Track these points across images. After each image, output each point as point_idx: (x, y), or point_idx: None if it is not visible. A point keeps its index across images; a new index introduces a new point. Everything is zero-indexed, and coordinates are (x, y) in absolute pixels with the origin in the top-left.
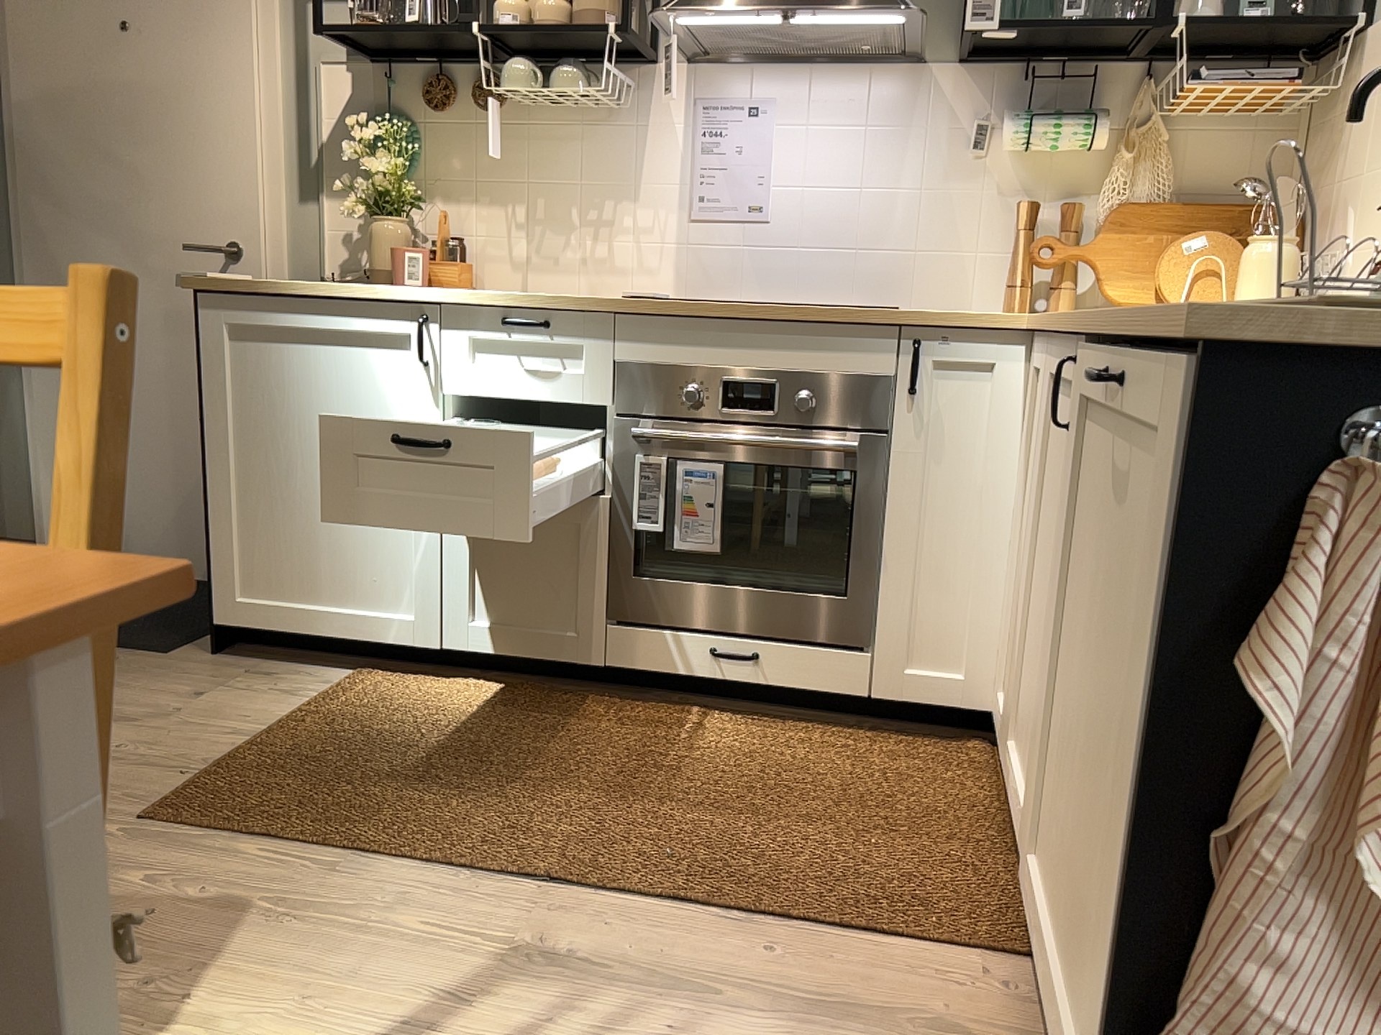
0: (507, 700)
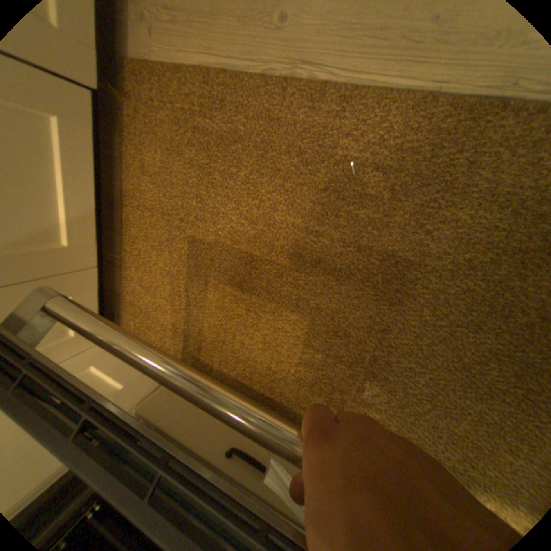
0: None
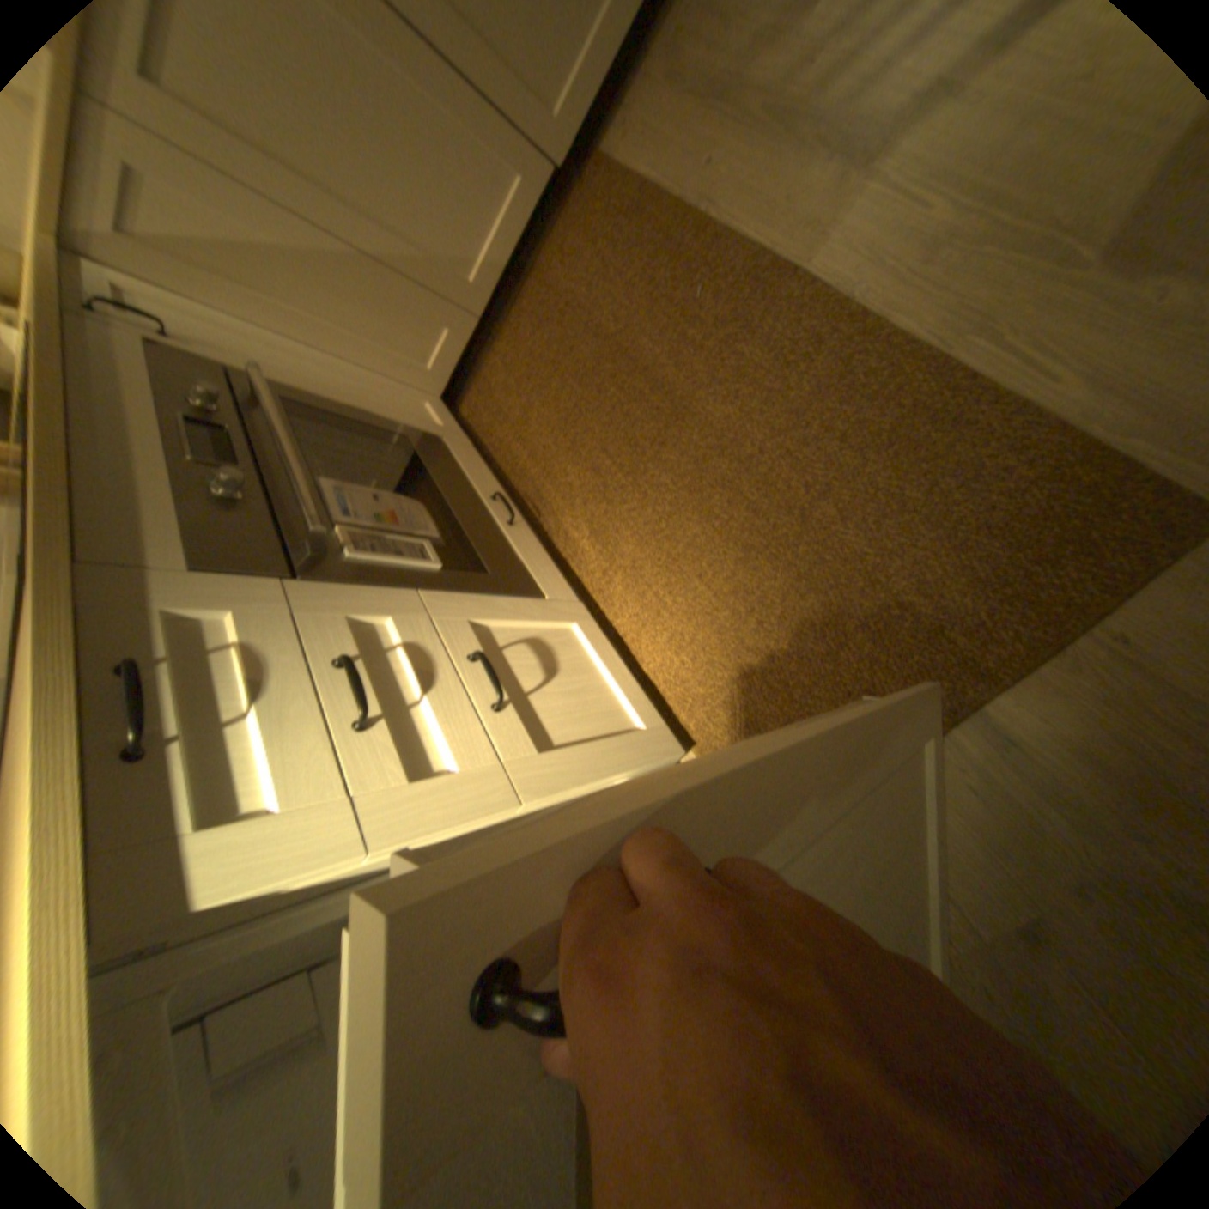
0: (676, 654)
